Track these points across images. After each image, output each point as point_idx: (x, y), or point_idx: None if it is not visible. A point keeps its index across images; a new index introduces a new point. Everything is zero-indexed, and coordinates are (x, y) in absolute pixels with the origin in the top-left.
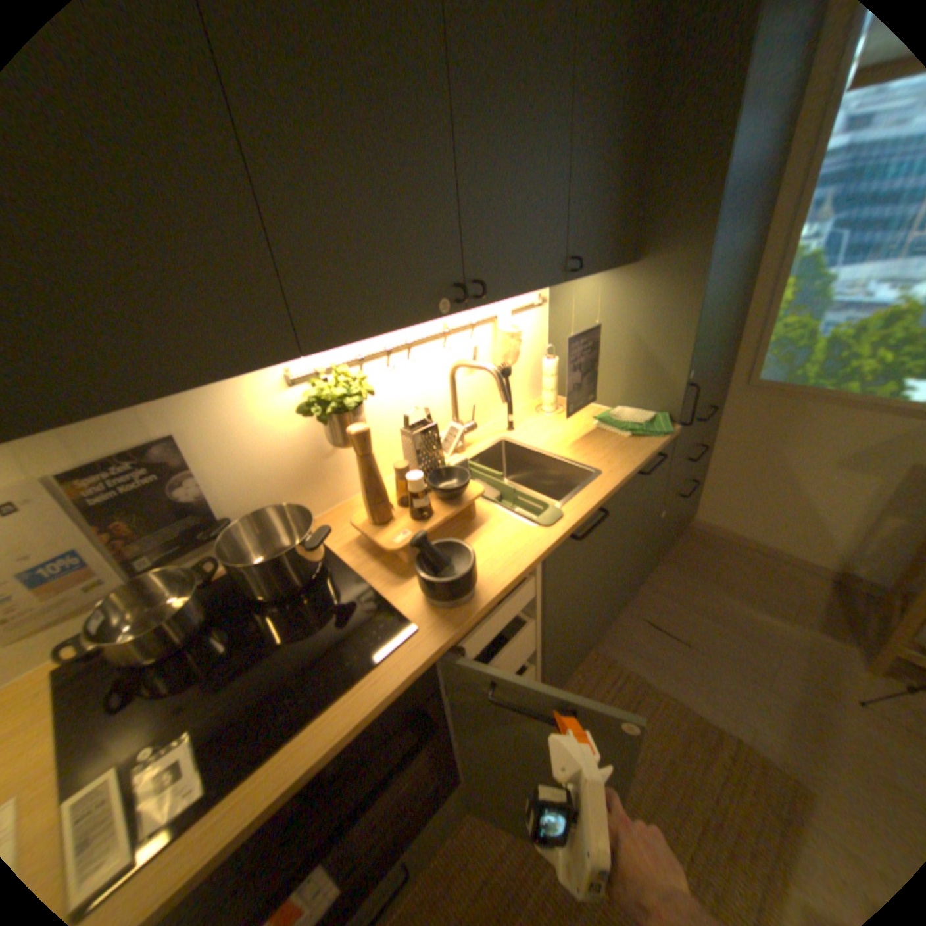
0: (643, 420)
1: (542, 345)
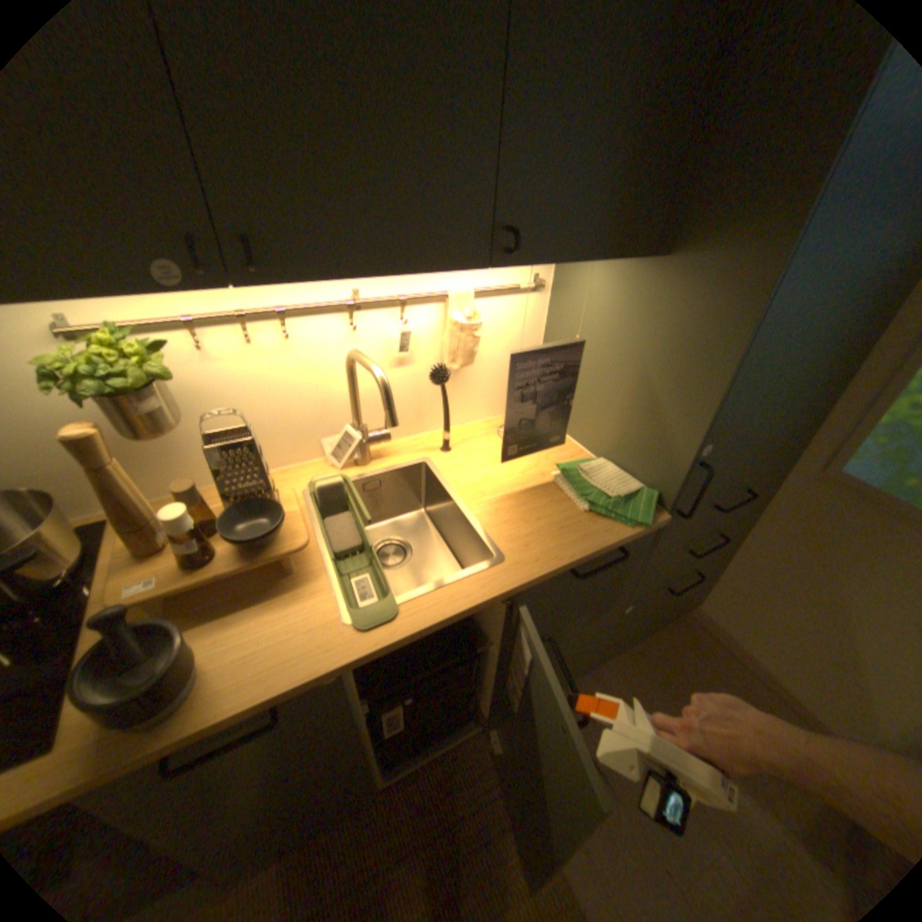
0: (618, 493)
1: (527, 346)
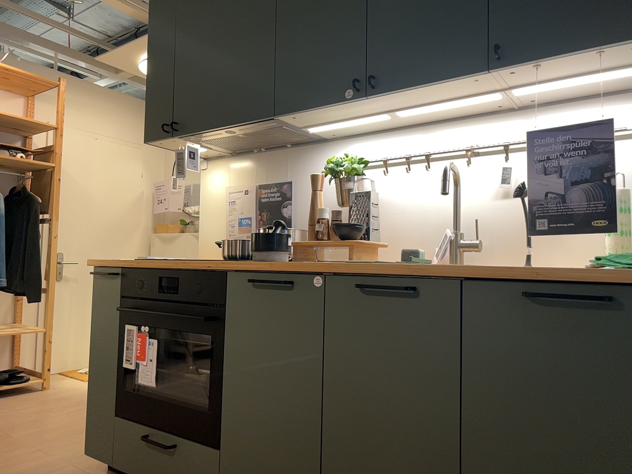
0: None
1: None
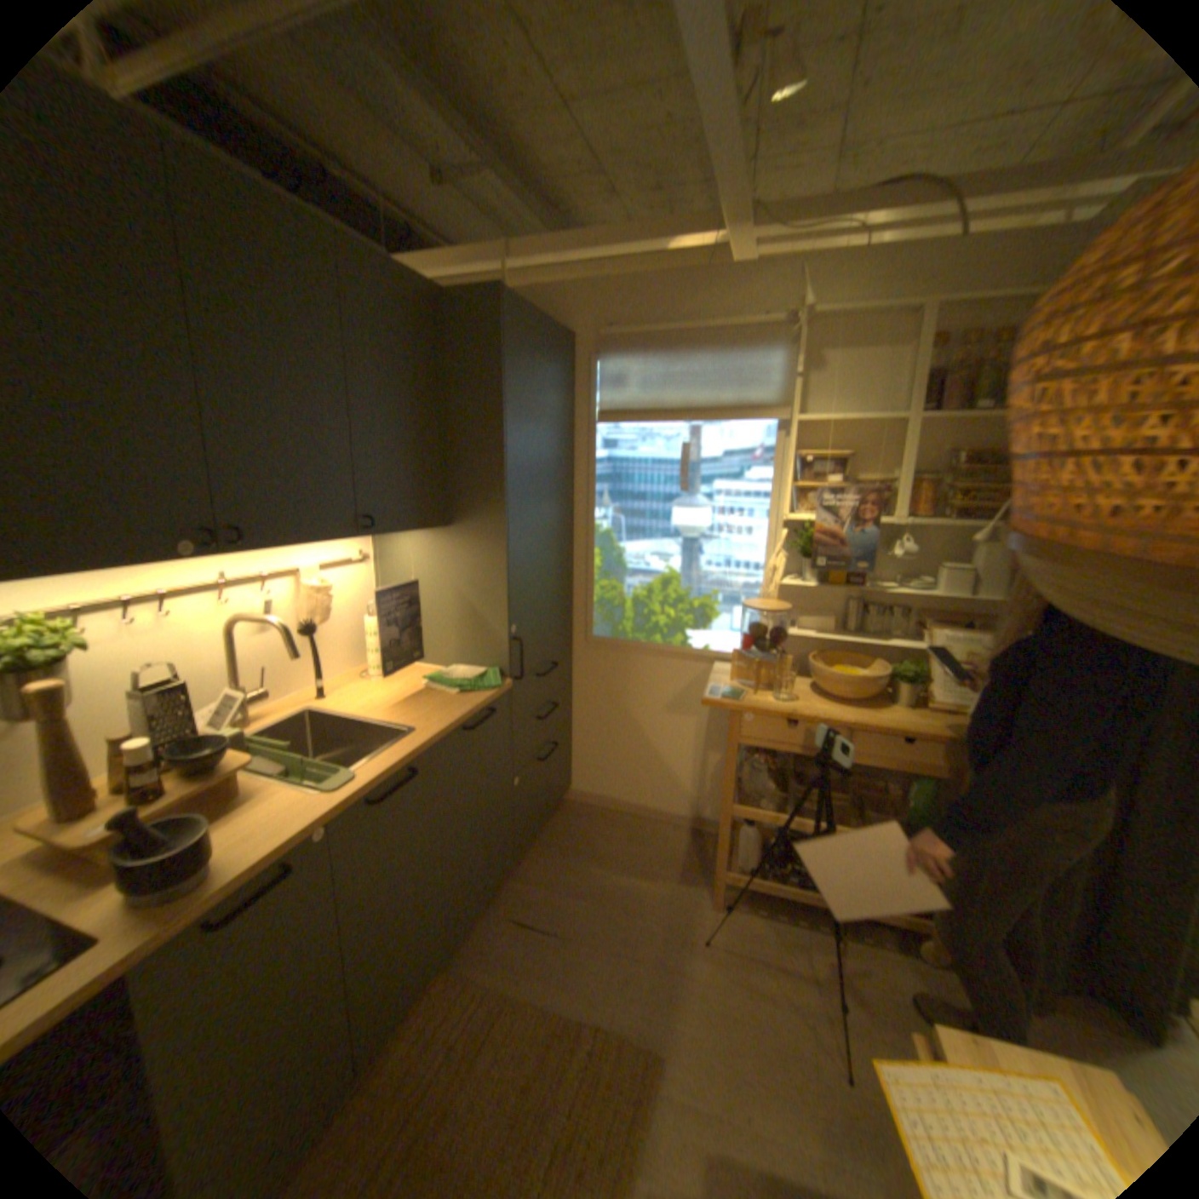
0: (473, 678)
1: (366, 605)
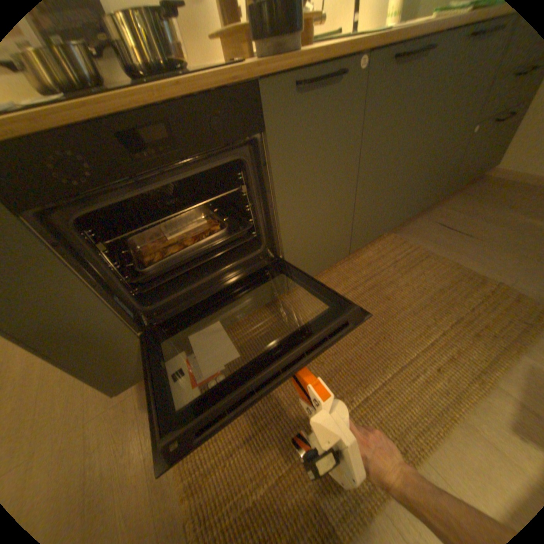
0: None
1: None
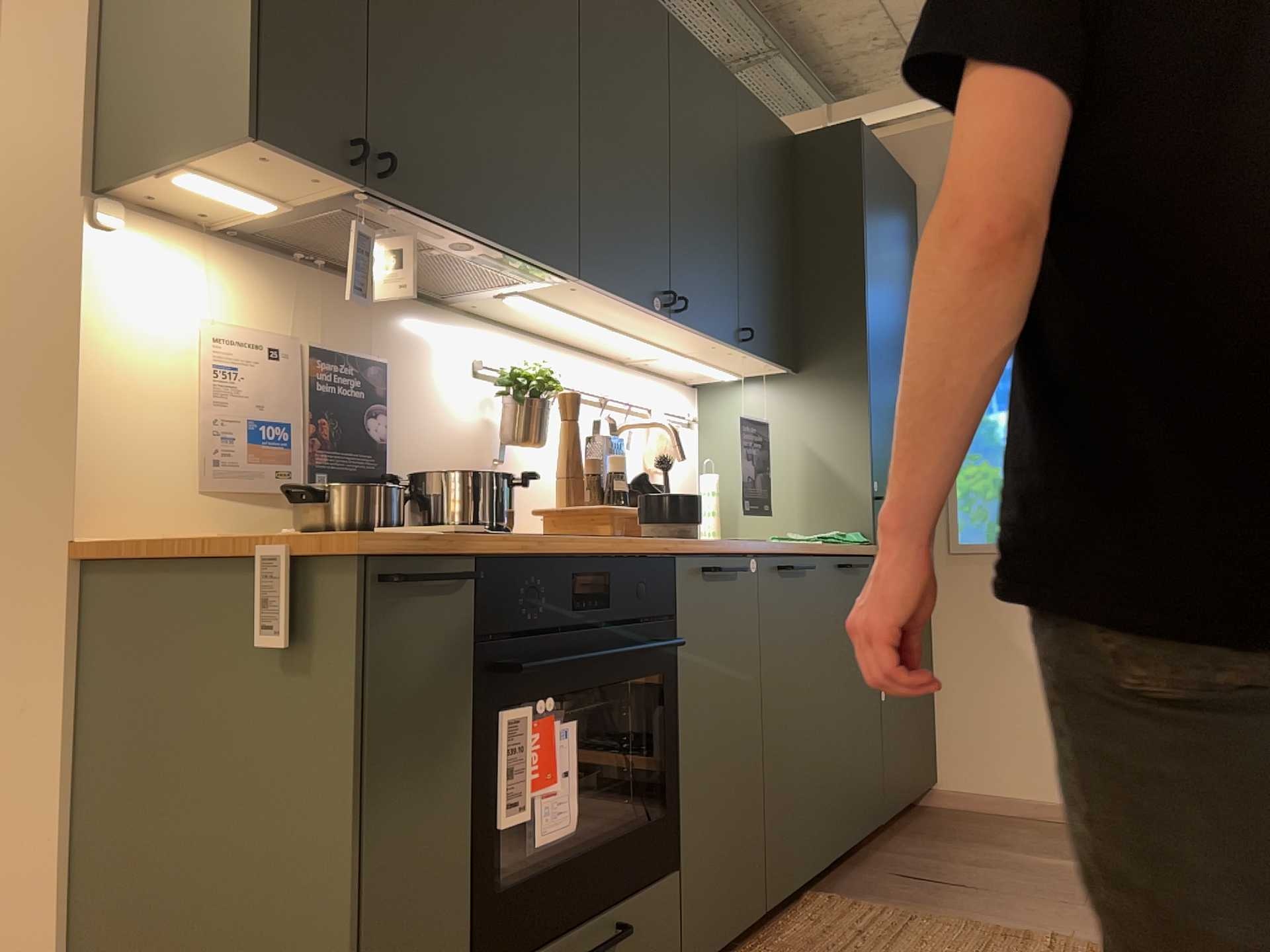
0: (834, 534)
1: (697, 469)
